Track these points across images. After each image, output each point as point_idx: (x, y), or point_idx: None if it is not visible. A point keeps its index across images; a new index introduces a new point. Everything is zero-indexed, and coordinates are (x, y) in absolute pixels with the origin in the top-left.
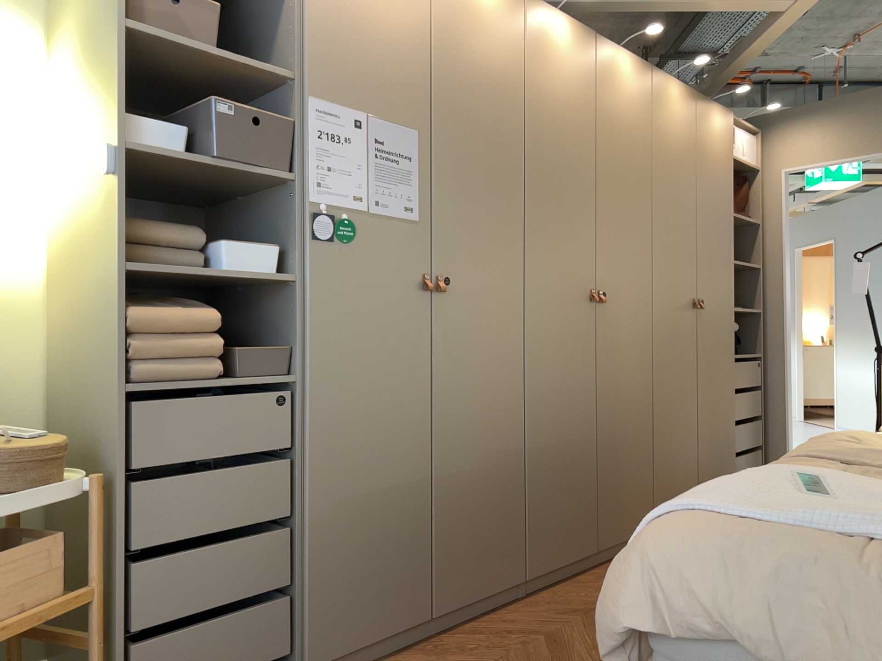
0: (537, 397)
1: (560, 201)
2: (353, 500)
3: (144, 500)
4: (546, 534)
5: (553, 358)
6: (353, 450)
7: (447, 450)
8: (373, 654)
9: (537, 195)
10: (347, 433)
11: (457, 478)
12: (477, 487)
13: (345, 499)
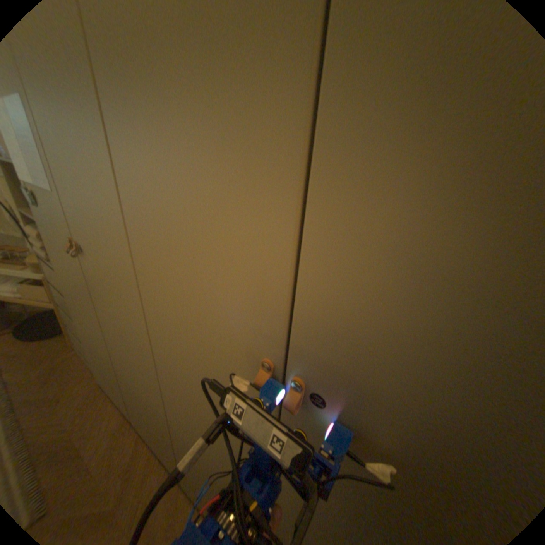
0: (170, 403)
1: (163, 144)
2: (87, 343)
3: (52, 292)
4: (192, 493)
5: (184, 389)
6: (79, 322)
7: (114, 363)
8: (117, 406)
9: (121, 142)
10: (75, 313)
11: (124, 383)
12: (136, 402)
13: (84, 340)
